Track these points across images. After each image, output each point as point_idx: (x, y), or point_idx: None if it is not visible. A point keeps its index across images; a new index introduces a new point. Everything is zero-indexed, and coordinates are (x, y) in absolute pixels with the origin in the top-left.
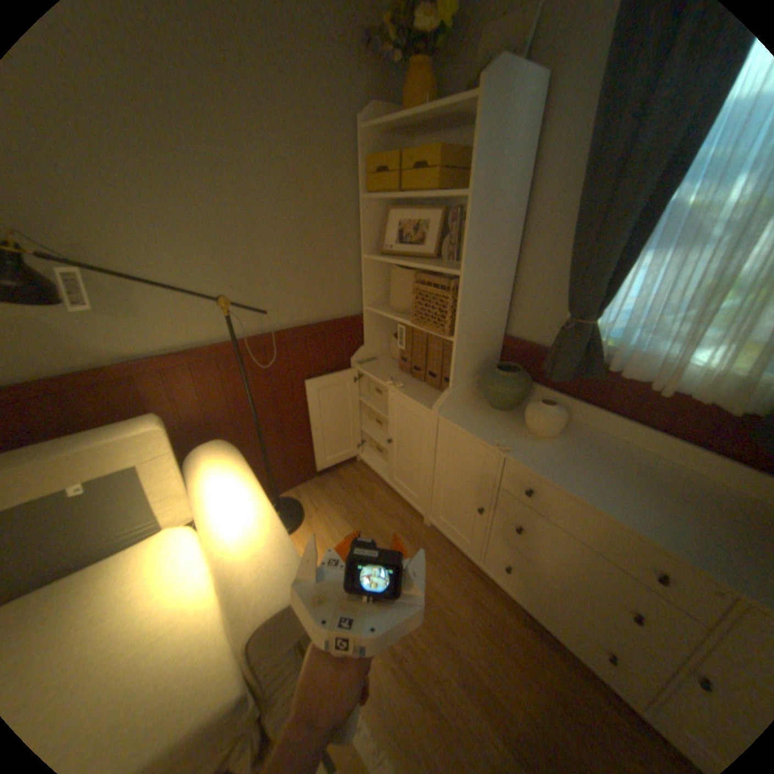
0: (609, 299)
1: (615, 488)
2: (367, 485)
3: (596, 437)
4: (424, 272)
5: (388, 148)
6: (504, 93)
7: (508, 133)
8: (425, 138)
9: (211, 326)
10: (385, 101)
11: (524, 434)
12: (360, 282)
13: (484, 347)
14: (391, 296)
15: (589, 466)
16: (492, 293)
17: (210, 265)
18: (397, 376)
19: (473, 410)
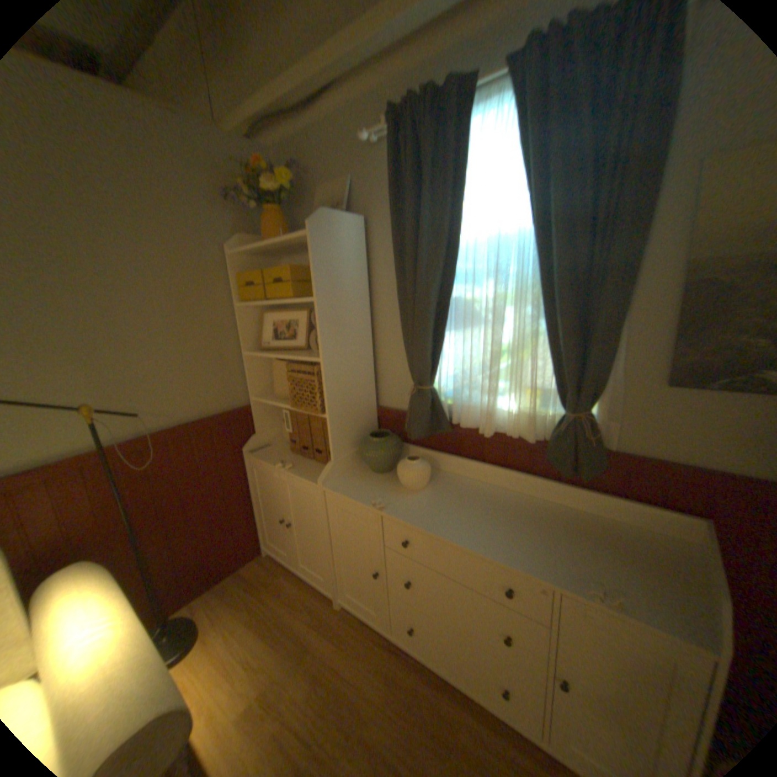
0: (435, 368)
1: (468, 522)
2: (273, 581)
3: (458, 482)
4: (299, 361)
5: (256, 266)
6: (327, 231)
7: (338, 256)
8: (288, 257)
9: (74, 436)
10: (249, 233)
11: (398, 491)
12: (244, 375)
13: (358, 419)
14: (278, 384)
15: (449, 507)
16: (355, 372)
17: (72, 377)
18: (288, 458)
19: (356, 477)
